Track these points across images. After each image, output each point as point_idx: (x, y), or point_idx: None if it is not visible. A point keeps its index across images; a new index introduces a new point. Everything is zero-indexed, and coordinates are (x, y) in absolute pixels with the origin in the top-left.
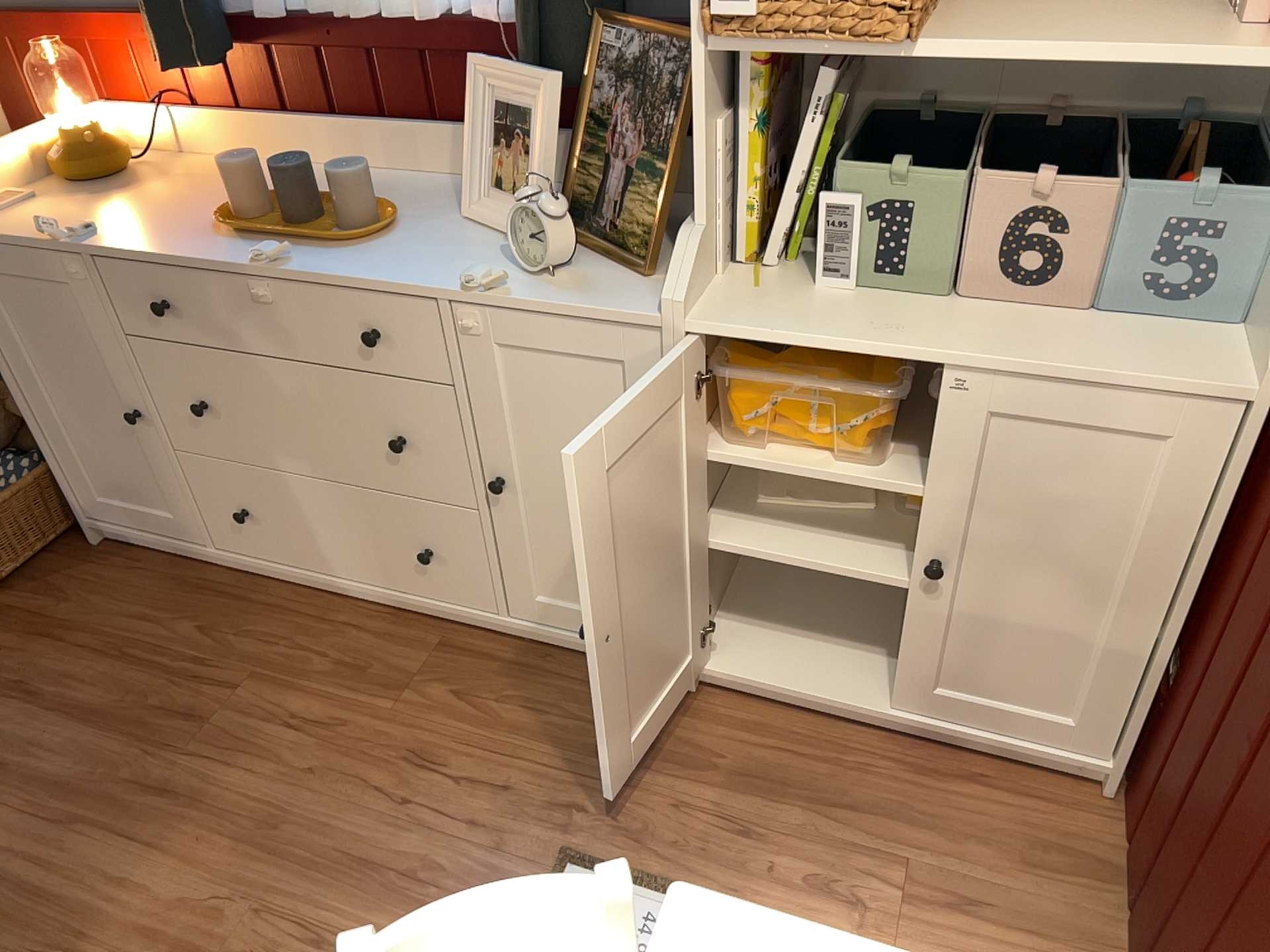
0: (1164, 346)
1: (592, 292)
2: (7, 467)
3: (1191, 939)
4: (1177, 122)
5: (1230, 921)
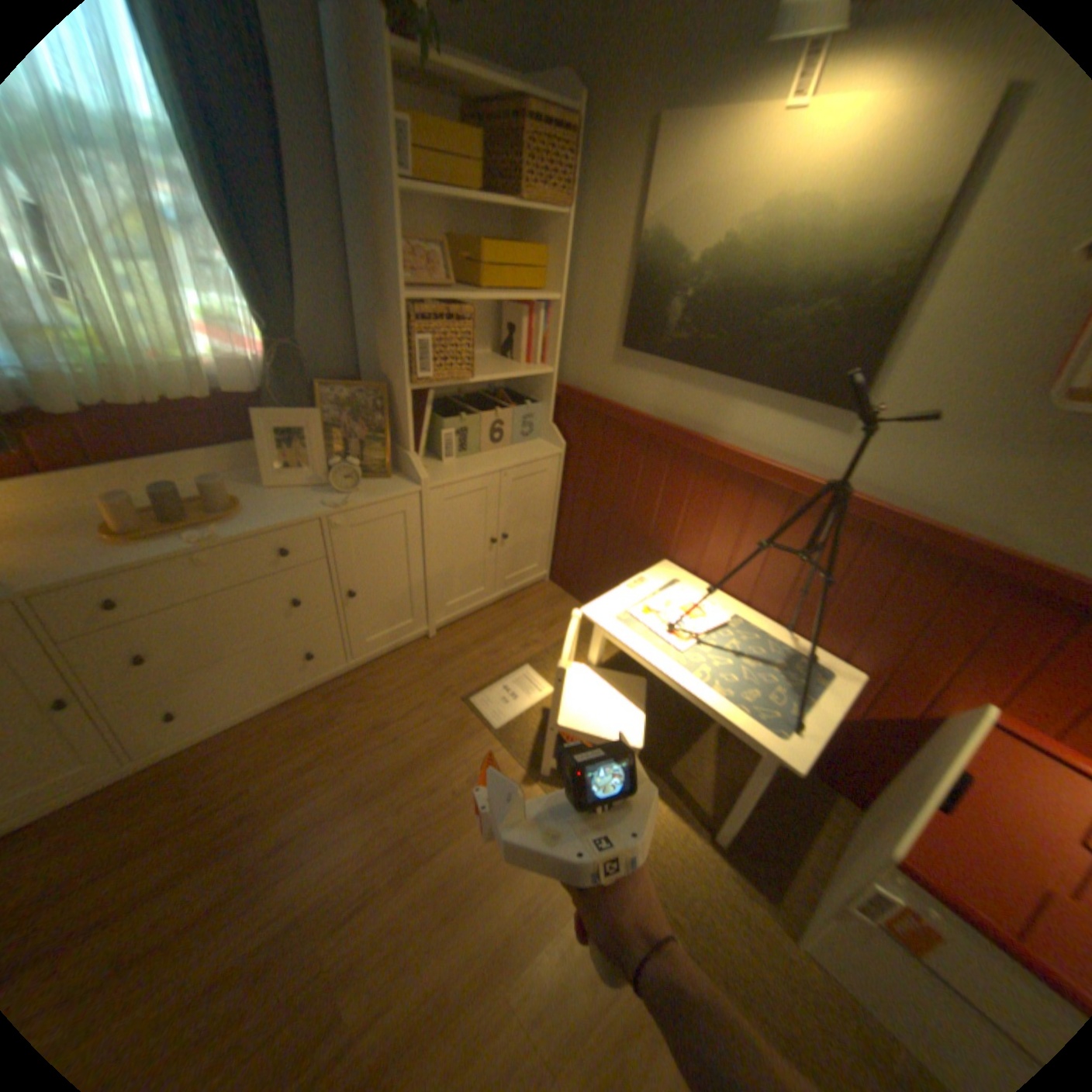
0: (533, 448)
1: (378, 490)
2: None
3: (614, 576)
4: (490, 389)
5: (627, 559)
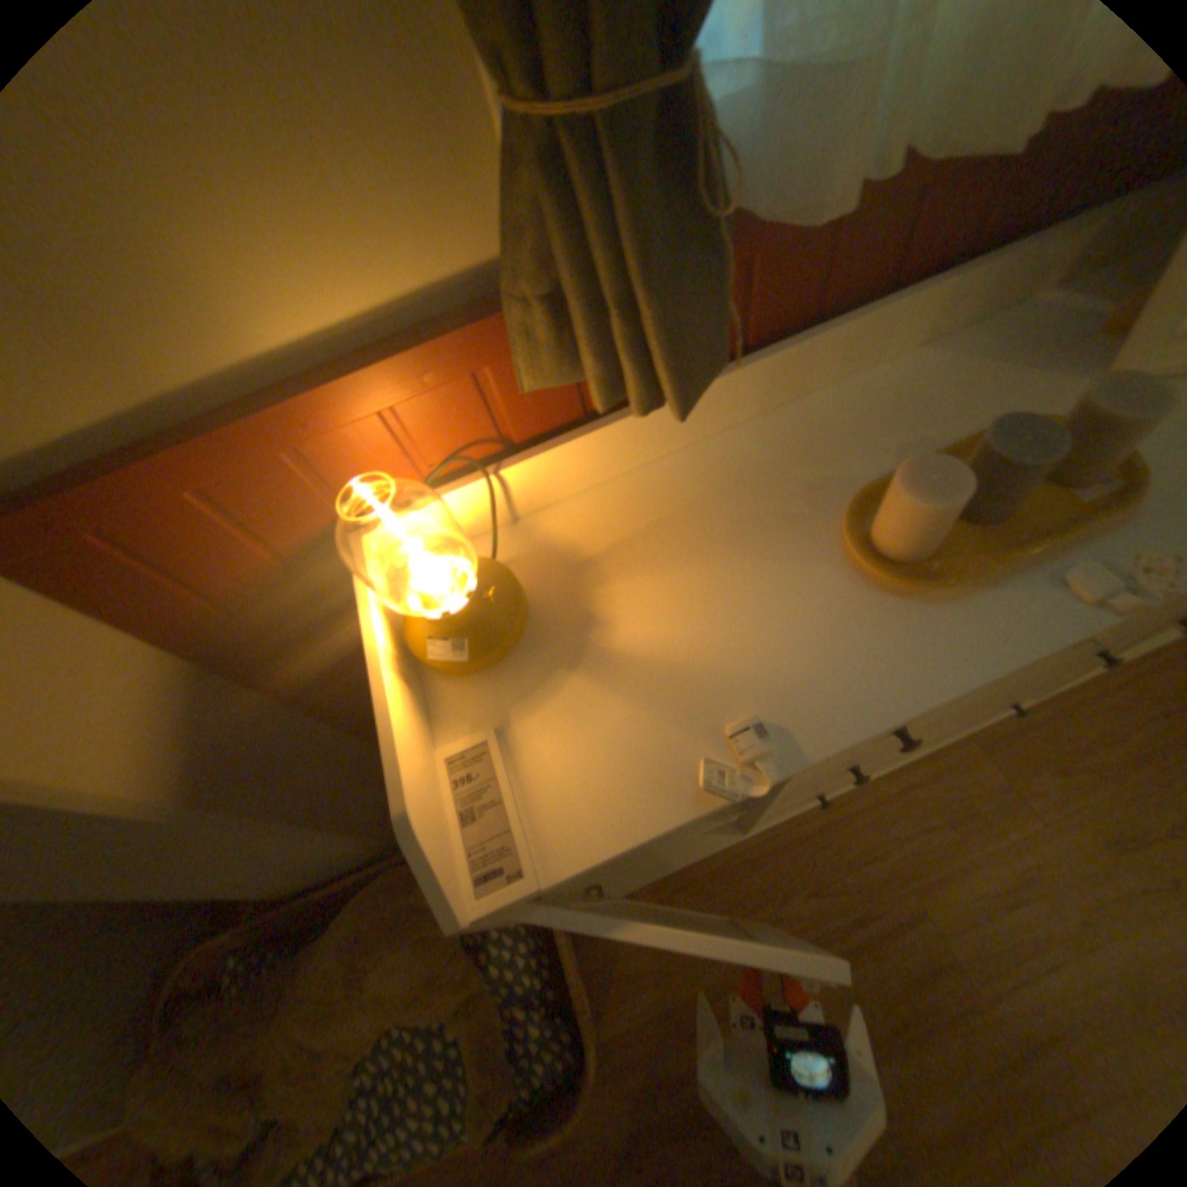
0: None
1: None
2: (495, 958)
3: None
4: None
5: None
